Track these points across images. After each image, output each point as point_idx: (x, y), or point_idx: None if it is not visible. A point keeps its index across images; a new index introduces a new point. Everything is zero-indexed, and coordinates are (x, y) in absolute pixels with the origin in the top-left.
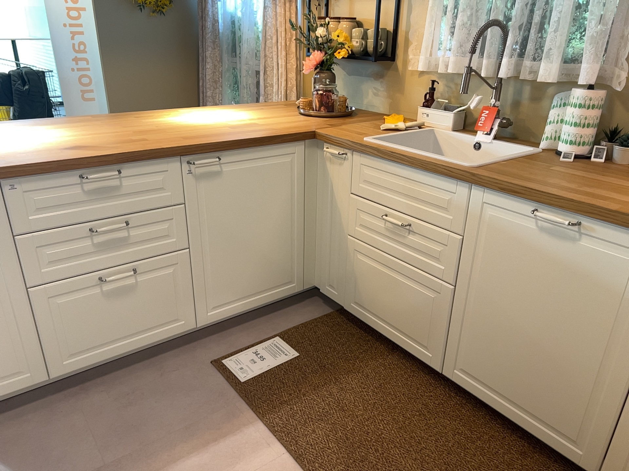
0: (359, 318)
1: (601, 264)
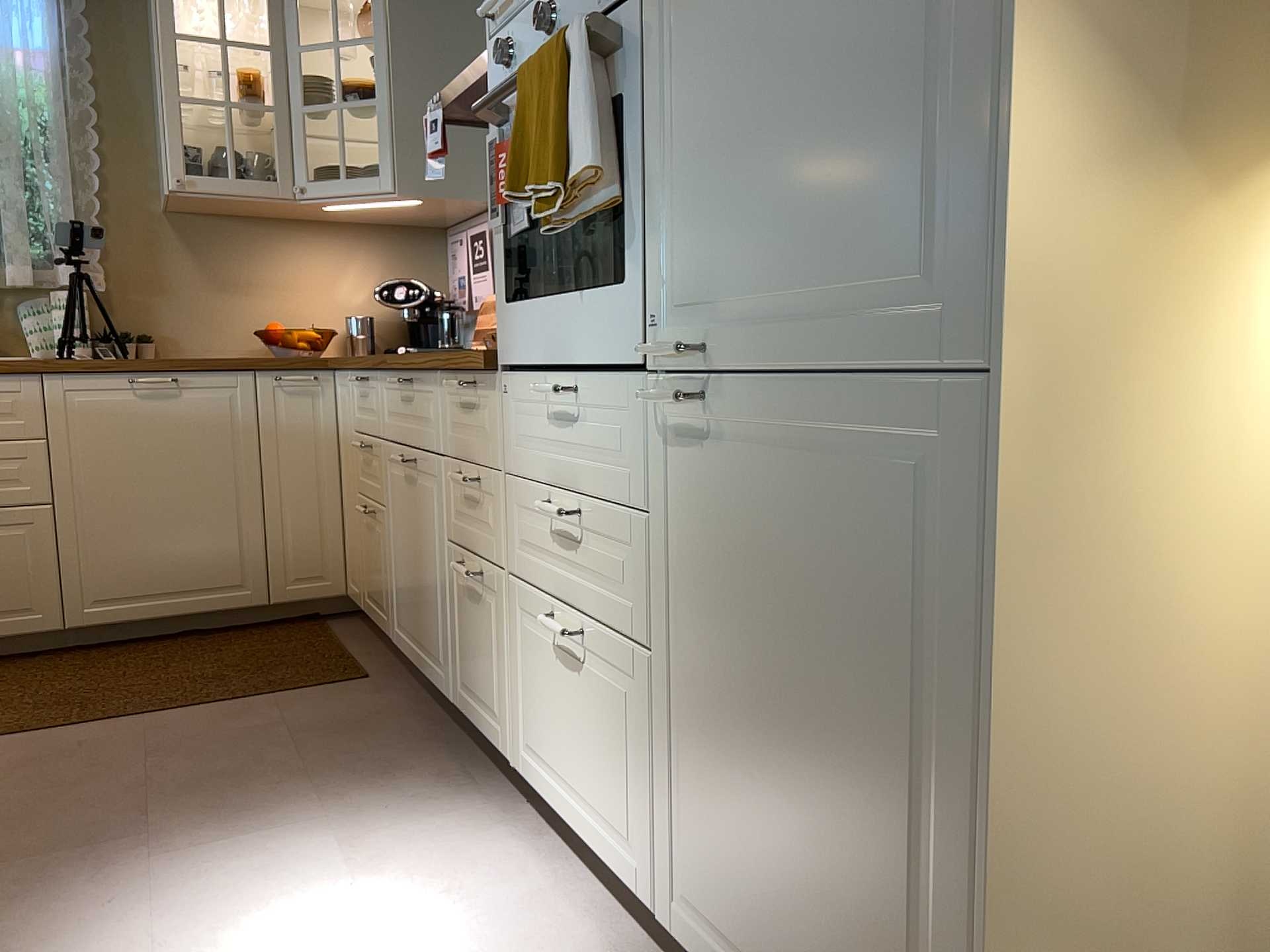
0: None
1: (205, 407)
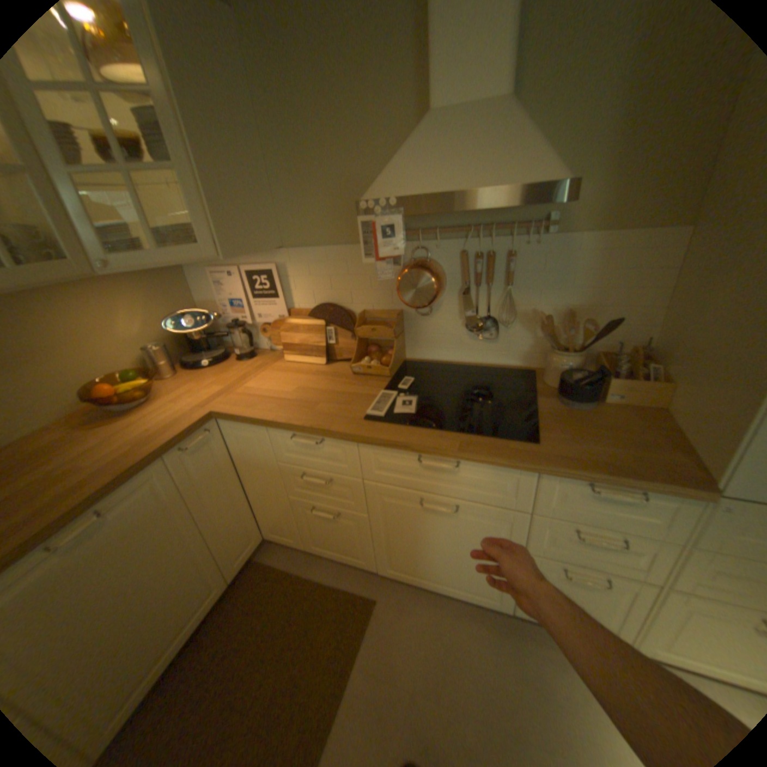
0: None
1: (135, 511)
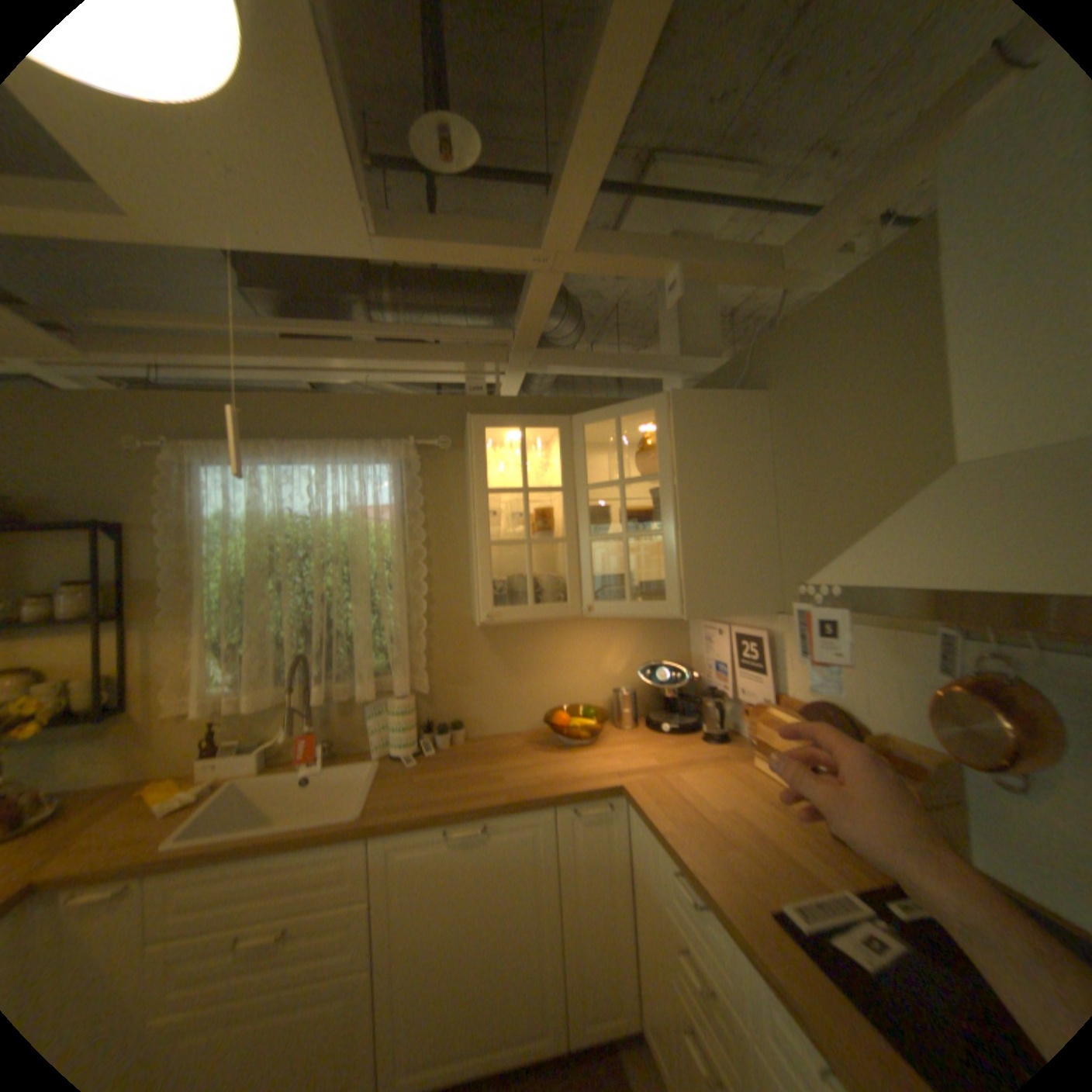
0: None
1: (510, 850)
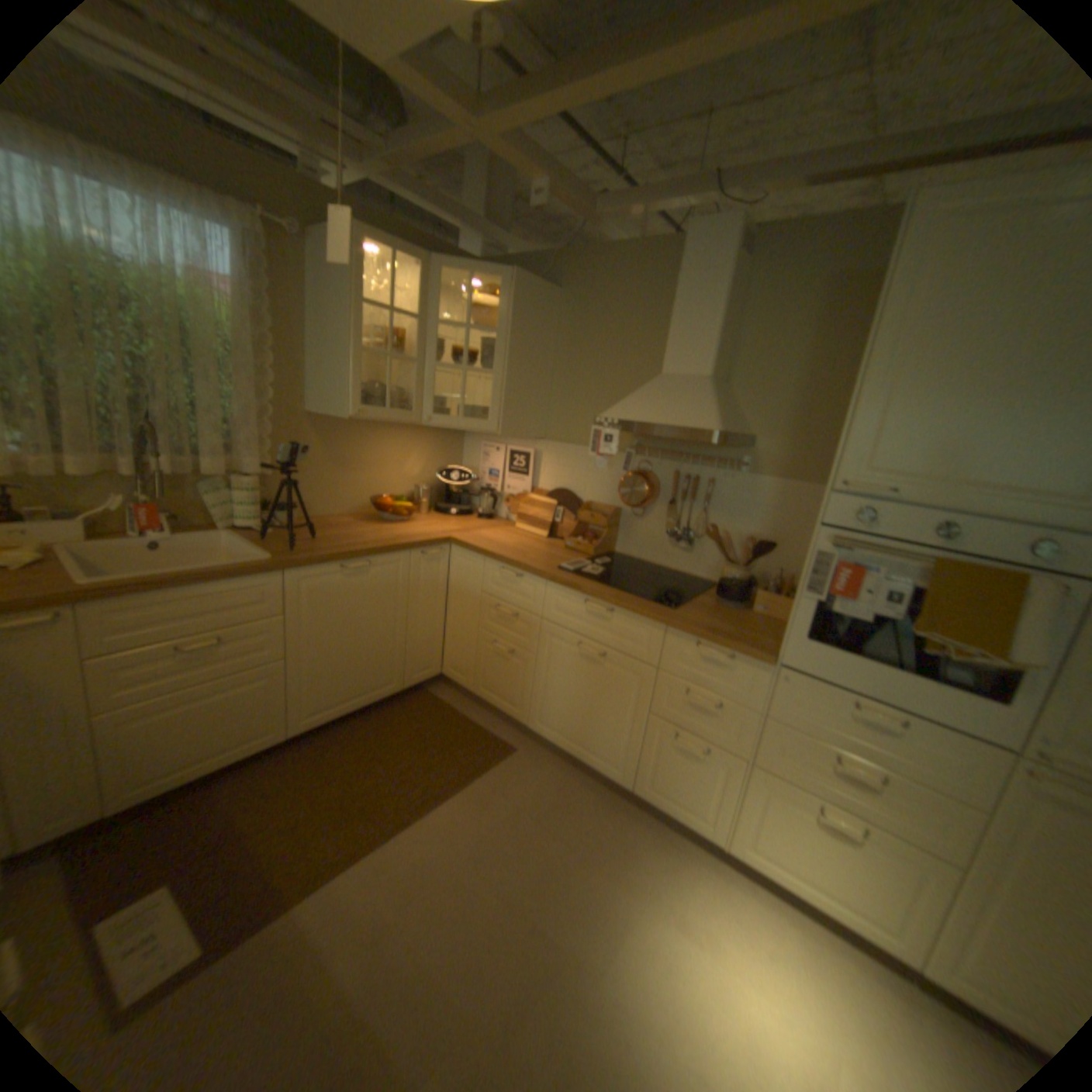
0: (150, 801)
1: (382, 578)
